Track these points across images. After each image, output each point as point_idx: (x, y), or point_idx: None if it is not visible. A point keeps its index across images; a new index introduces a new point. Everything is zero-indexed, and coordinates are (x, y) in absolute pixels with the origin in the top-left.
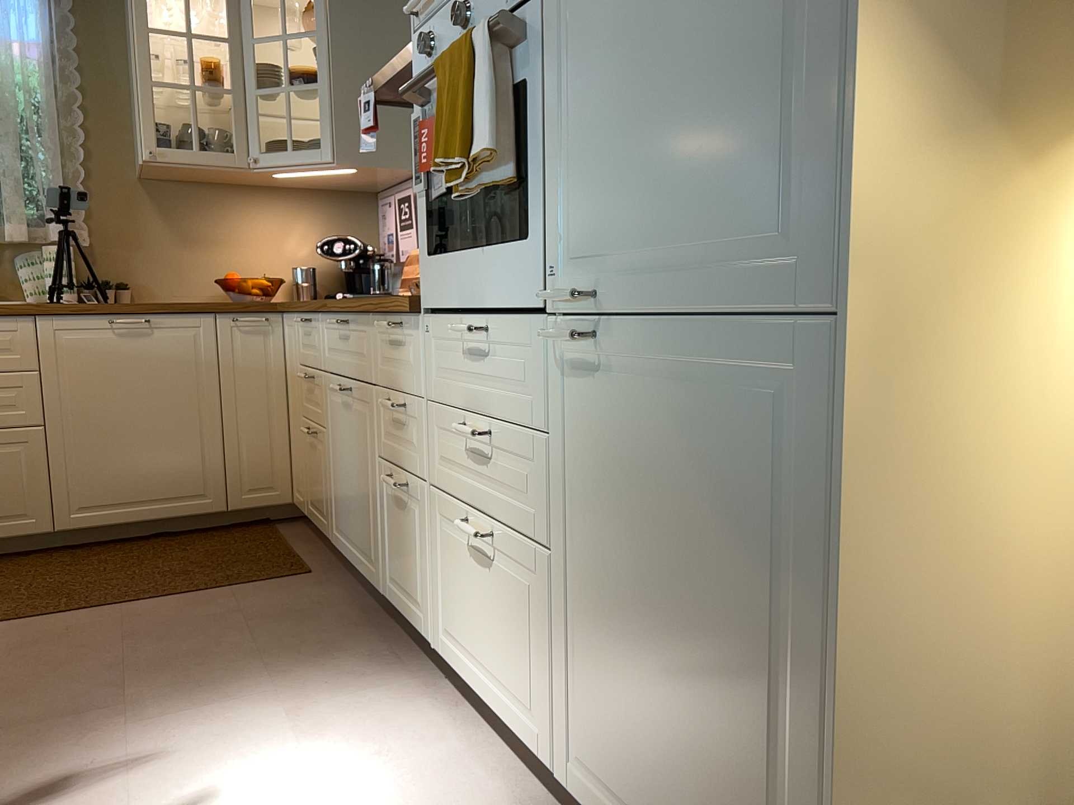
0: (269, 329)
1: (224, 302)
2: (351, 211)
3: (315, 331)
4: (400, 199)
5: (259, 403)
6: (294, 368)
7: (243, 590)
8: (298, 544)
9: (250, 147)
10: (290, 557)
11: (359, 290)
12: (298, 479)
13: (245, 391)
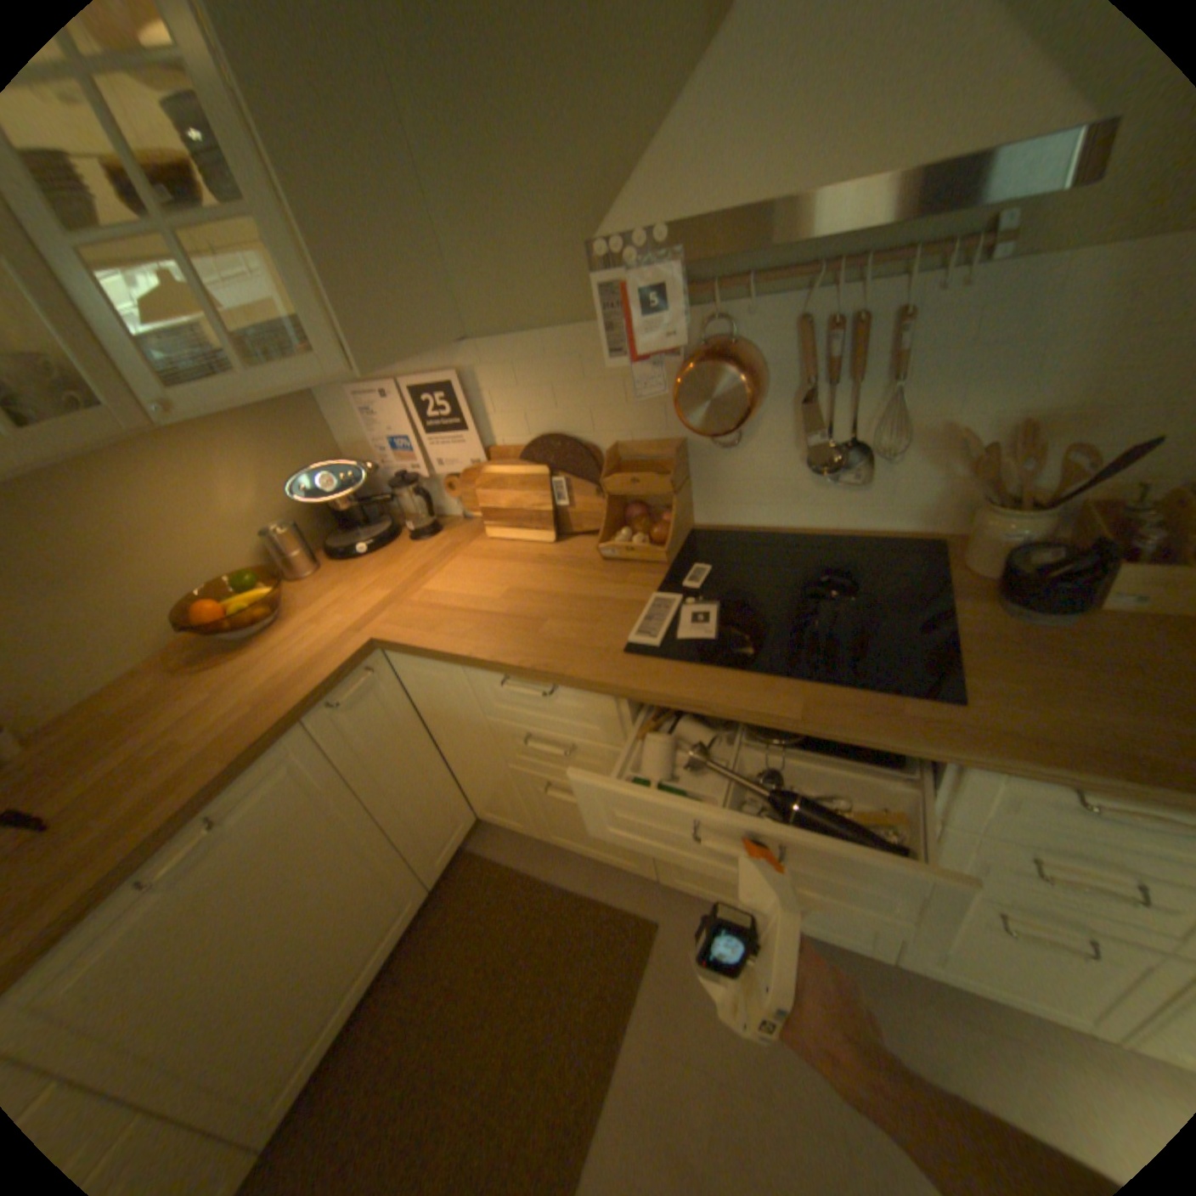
0: (374, 678)
1: (296, 691)
2: (280, 409)
3: (581, 702)
4: (416, 389)
5: (407, 767)
6: (462, 714)
7: (646, 1025)
8: (551, 872)
9: (130, 380)
10: (589, 909)
11: (367, 522)
12: (501, 809)
13: (386, 772)
